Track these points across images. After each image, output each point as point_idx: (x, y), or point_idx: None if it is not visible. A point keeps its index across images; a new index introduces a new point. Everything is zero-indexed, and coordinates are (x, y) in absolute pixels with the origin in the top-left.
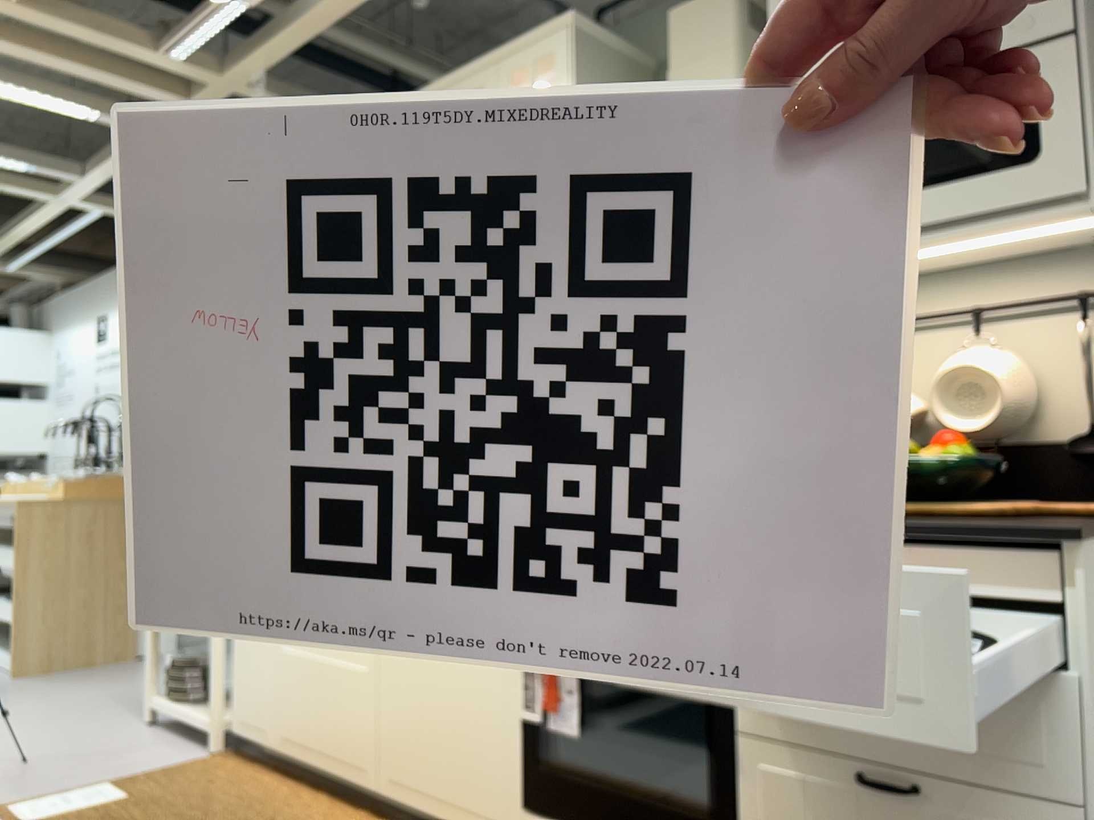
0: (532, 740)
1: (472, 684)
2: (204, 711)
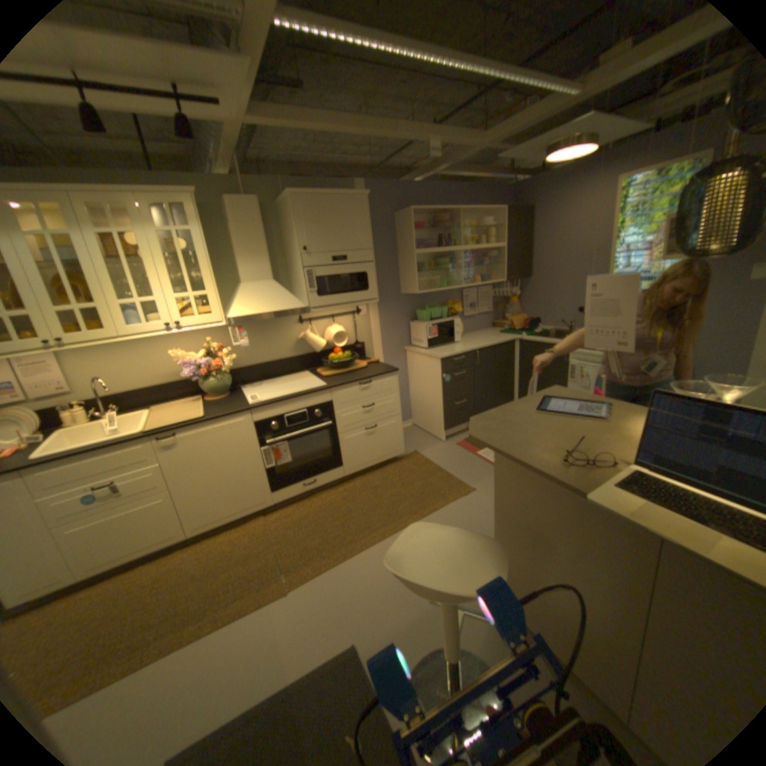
0: (271, 473)
1: (238, 472)
2: None
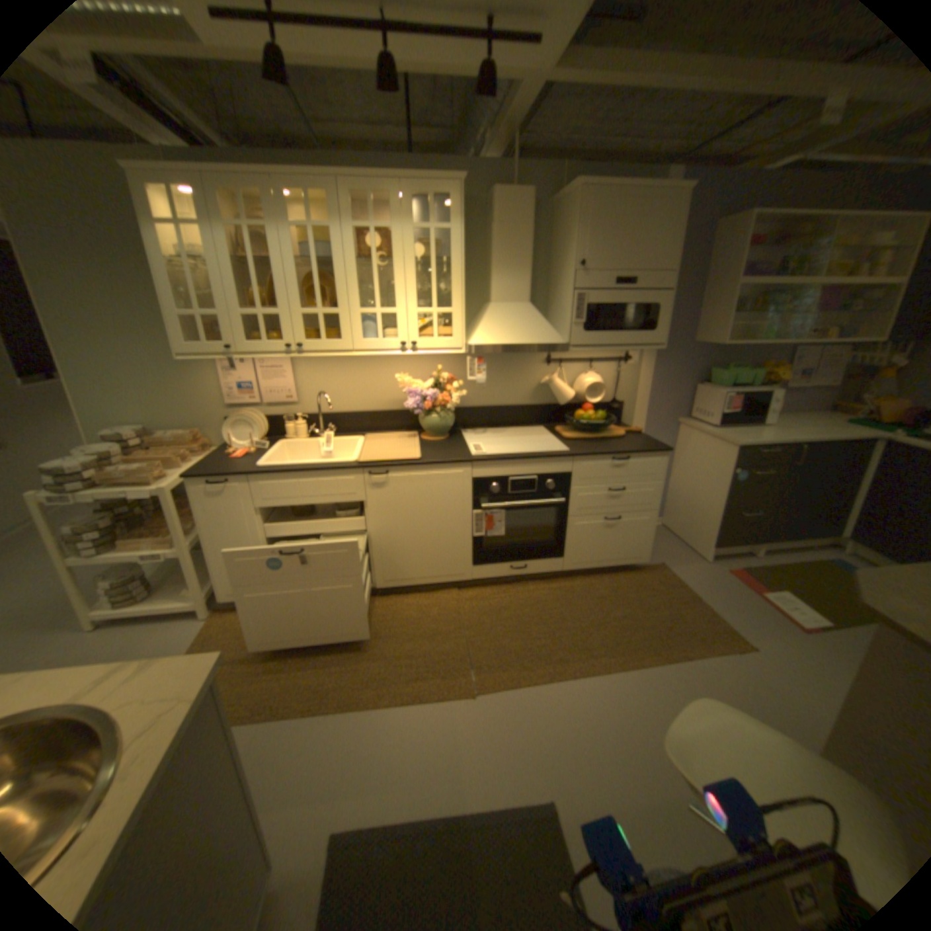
0: (478, 543)
1: (444, 532)
2: (159, 603)
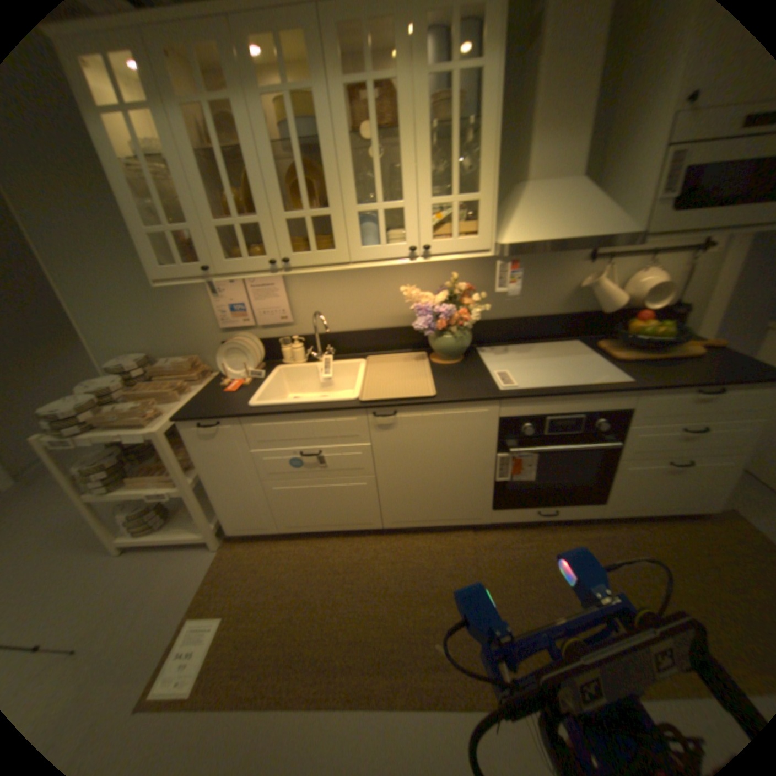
0: (502, 487)
1: (461, 475)
2: (175, 529)
